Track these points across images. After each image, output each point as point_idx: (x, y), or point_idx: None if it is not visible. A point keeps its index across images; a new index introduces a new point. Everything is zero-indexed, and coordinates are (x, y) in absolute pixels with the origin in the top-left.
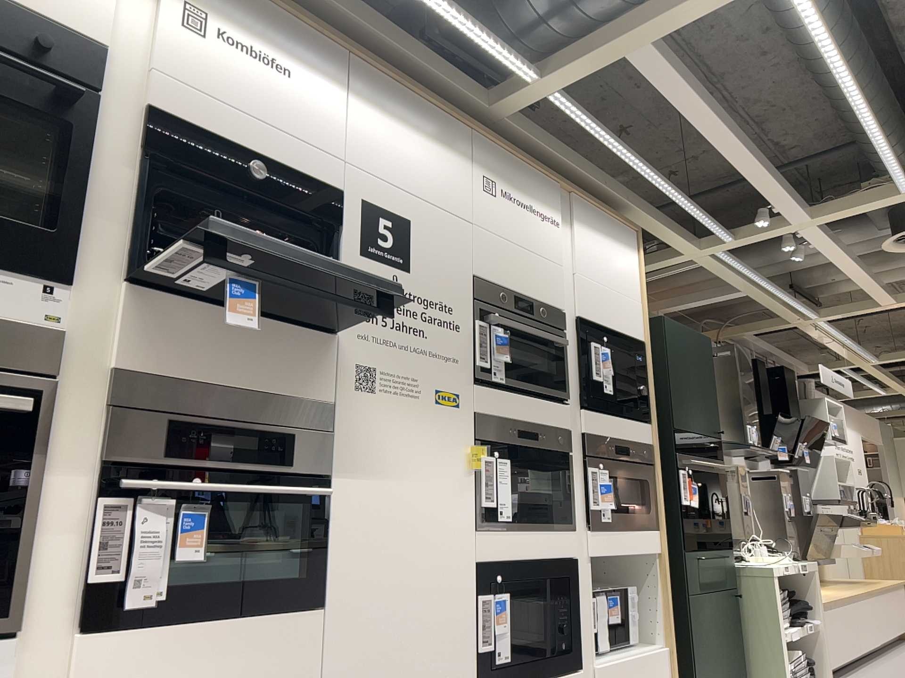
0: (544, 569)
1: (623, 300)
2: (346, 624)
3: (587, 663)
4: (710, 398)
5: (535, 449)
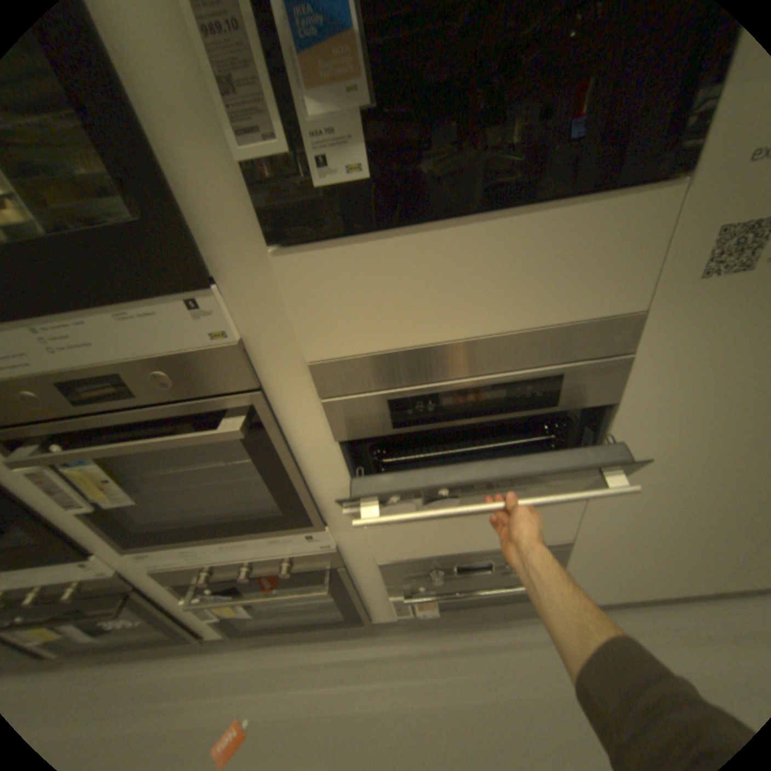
0: None
1: None
2: (613, 508)
3: None
4: None
5: None
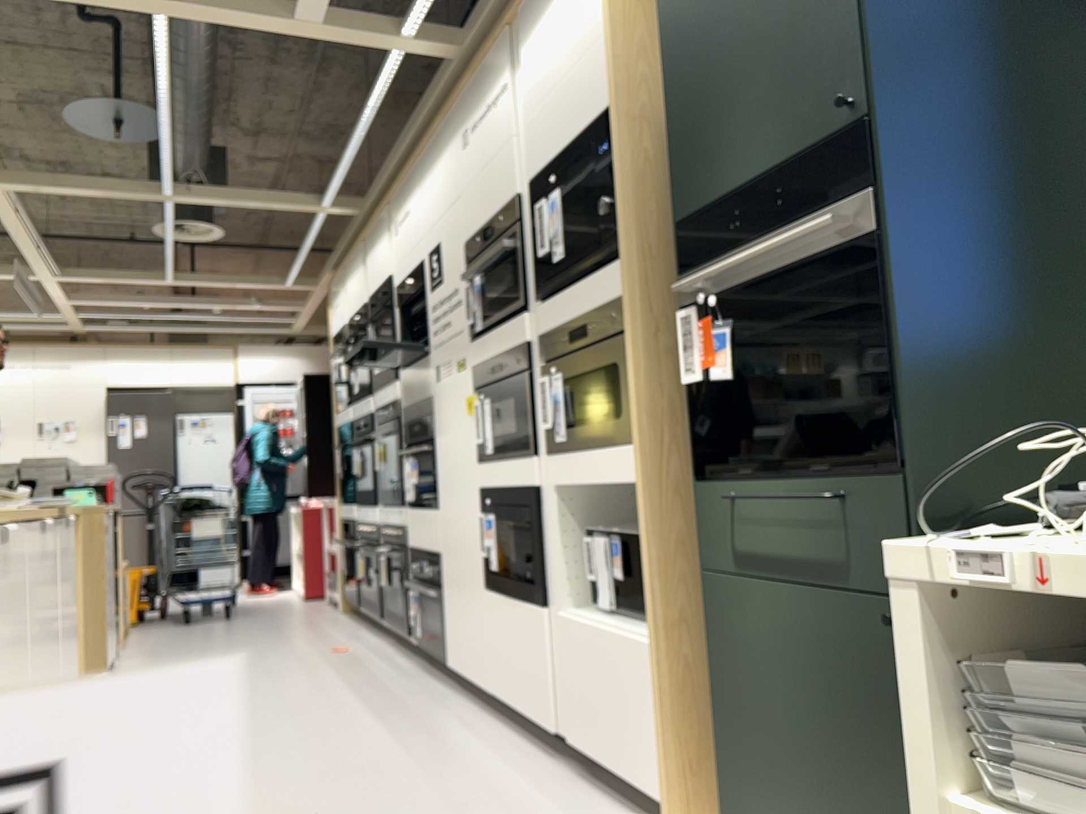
0: (513, 498)
1: (579, 74)
2: (443, 520)
3: (560, 607)
4: (831, 10)
5: (513, 377)
